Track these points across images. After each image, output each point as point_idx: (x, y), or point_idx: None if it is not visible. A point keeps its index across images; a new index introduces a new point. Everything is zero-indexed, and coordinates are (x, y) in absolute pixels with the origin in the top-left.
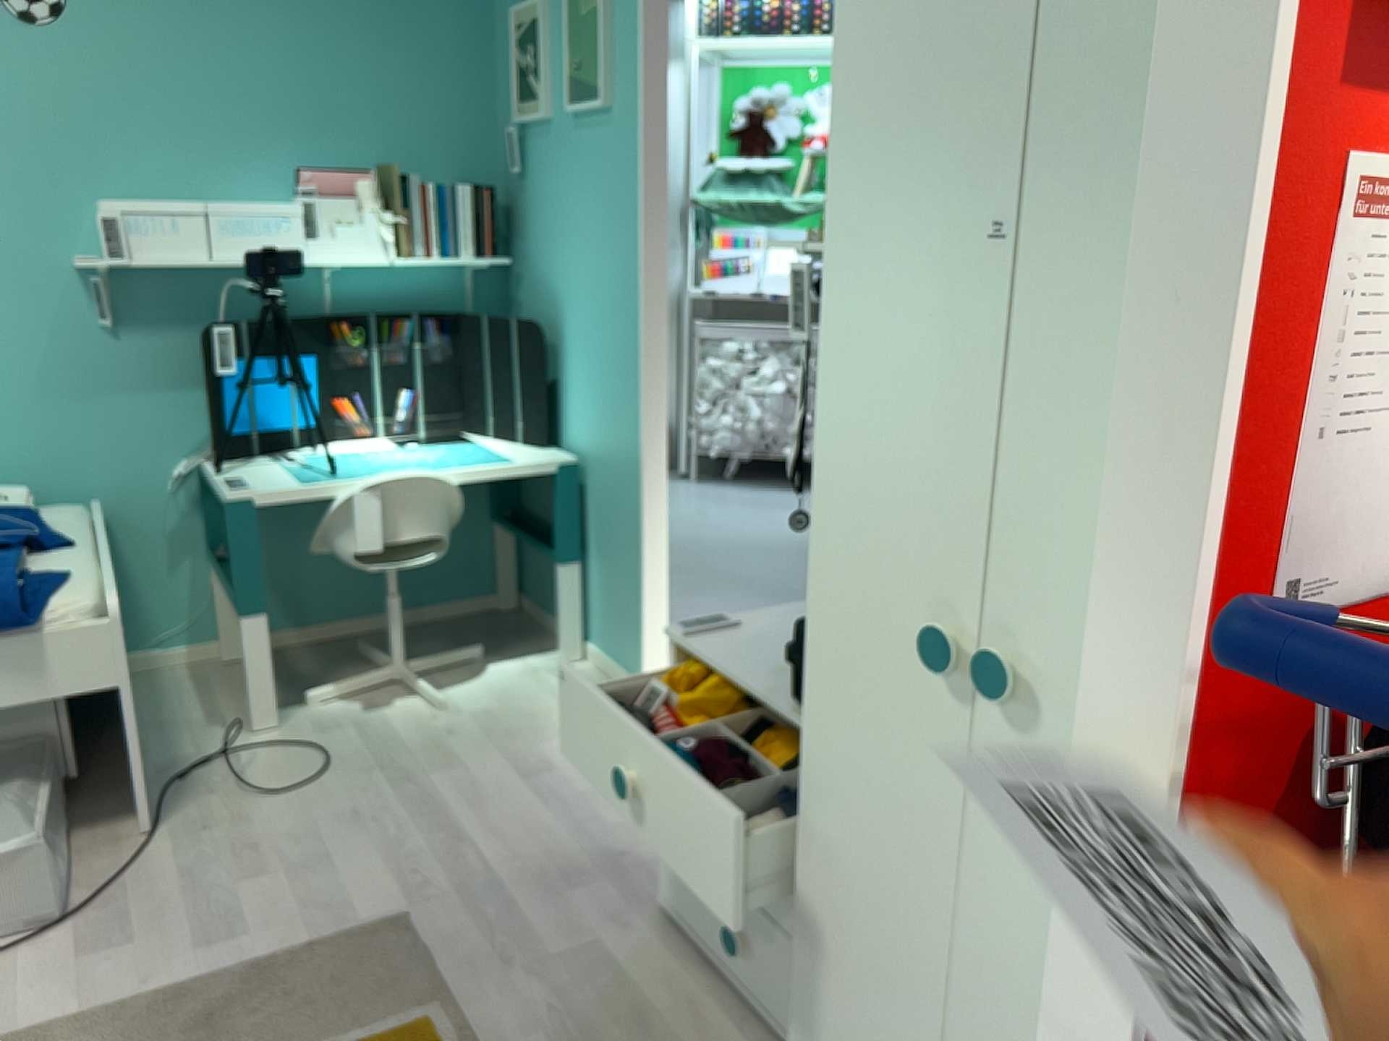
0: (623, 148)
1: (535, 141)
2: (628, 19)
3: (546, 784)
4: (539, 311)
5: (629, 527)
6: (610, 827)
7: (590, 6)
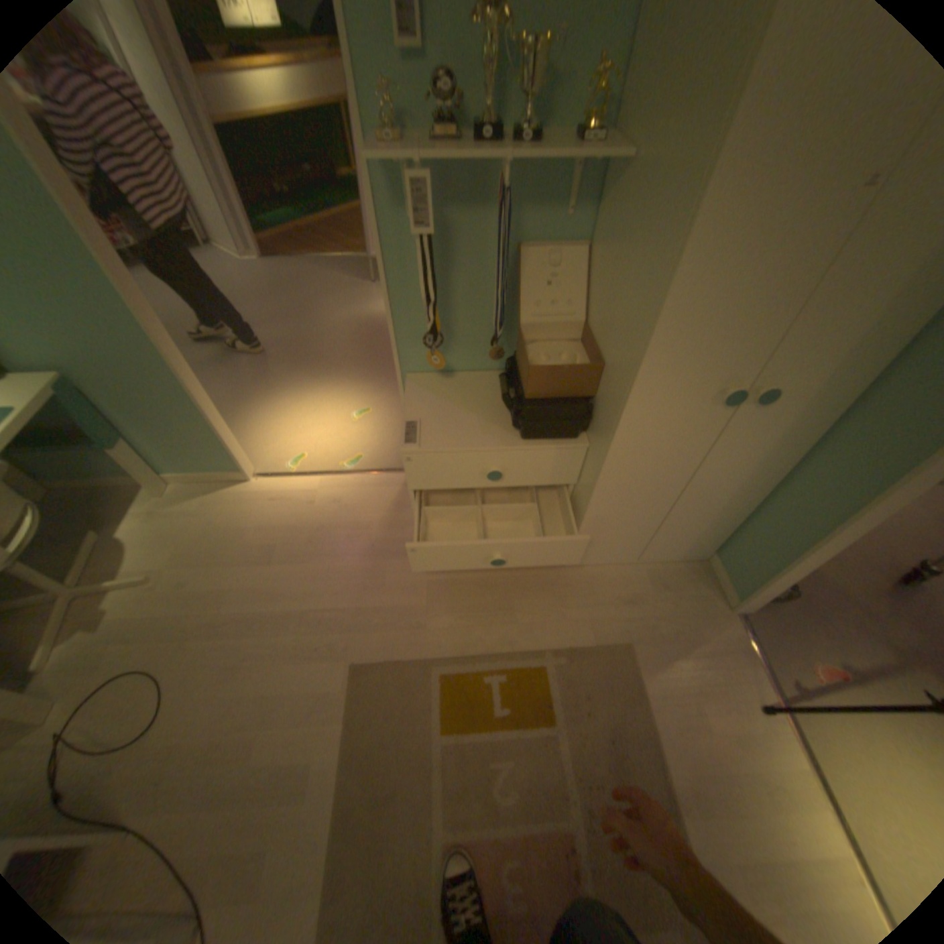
0: None
1: None
2: None
3: (284, 556)
4: None
5: (169, 398)
6: (346, 542)
7: None
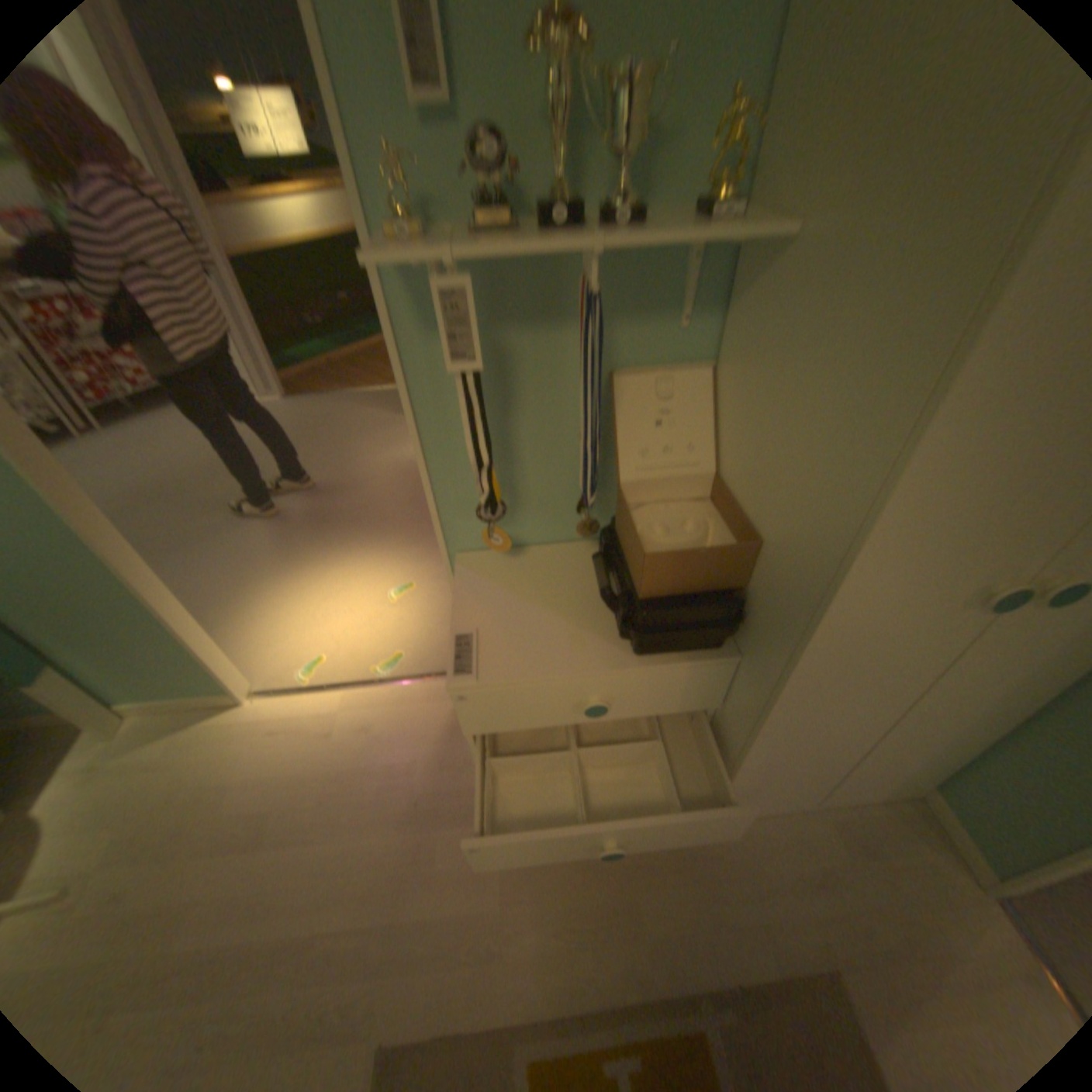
0: None
1: None
2: None
3: (281, 829)
4: None
5: (112, 605)
6: (375, 799)
7: None
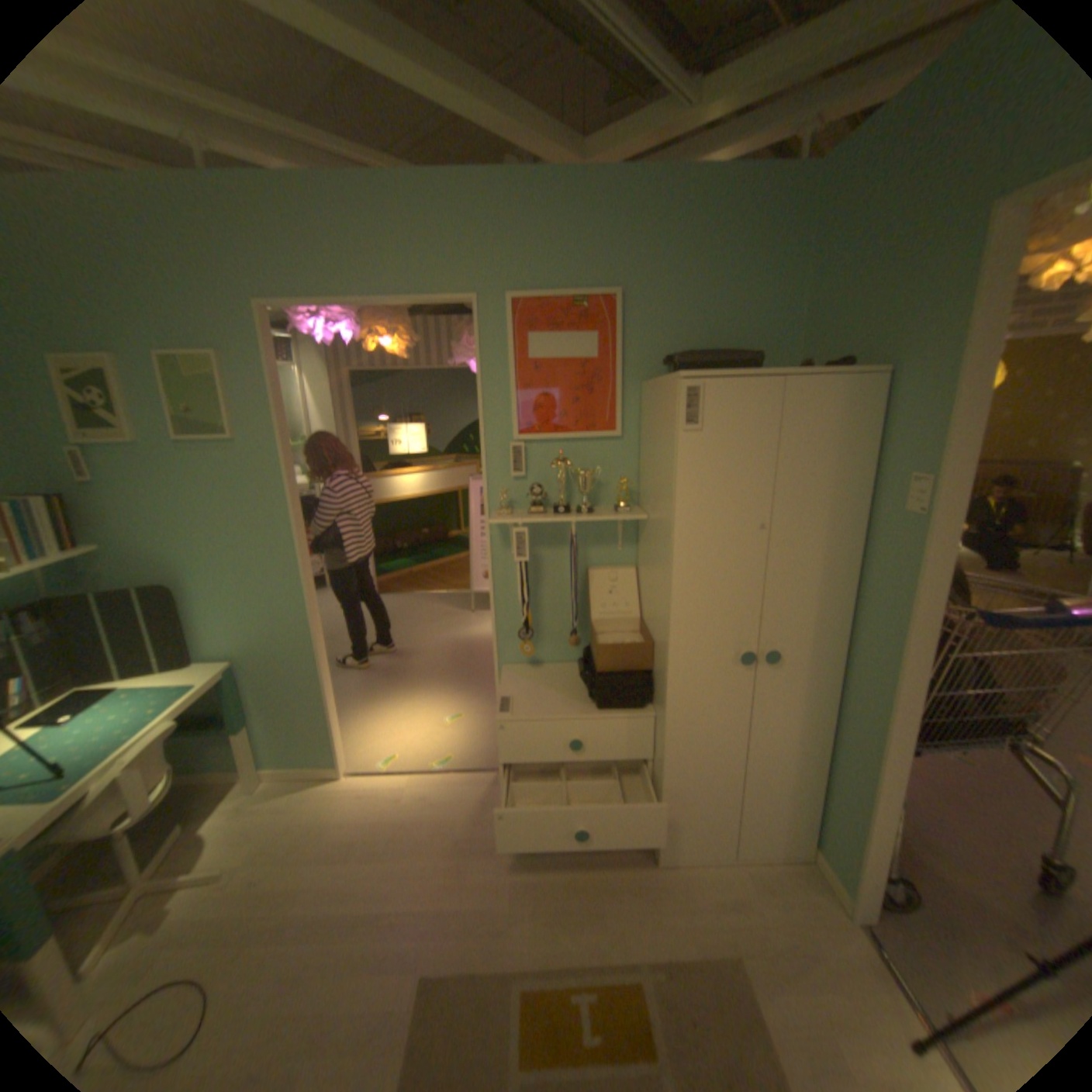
0: (257, 466)
1: (105, 457)
2: (249, 386)
3: (364, 855)
4: (138, 577)
5: (303, 688)
6: (428, 841)
7: (198, 372)
